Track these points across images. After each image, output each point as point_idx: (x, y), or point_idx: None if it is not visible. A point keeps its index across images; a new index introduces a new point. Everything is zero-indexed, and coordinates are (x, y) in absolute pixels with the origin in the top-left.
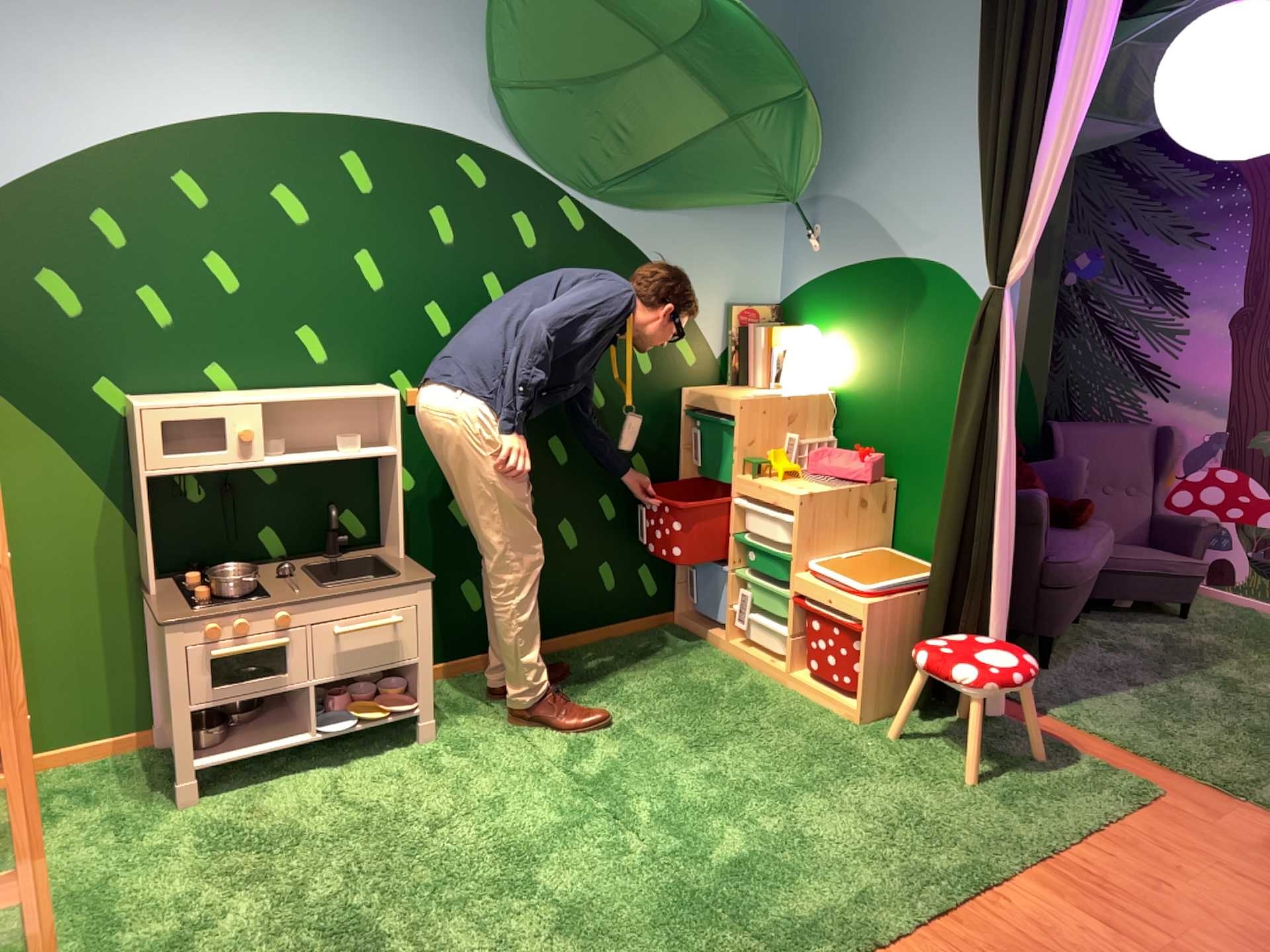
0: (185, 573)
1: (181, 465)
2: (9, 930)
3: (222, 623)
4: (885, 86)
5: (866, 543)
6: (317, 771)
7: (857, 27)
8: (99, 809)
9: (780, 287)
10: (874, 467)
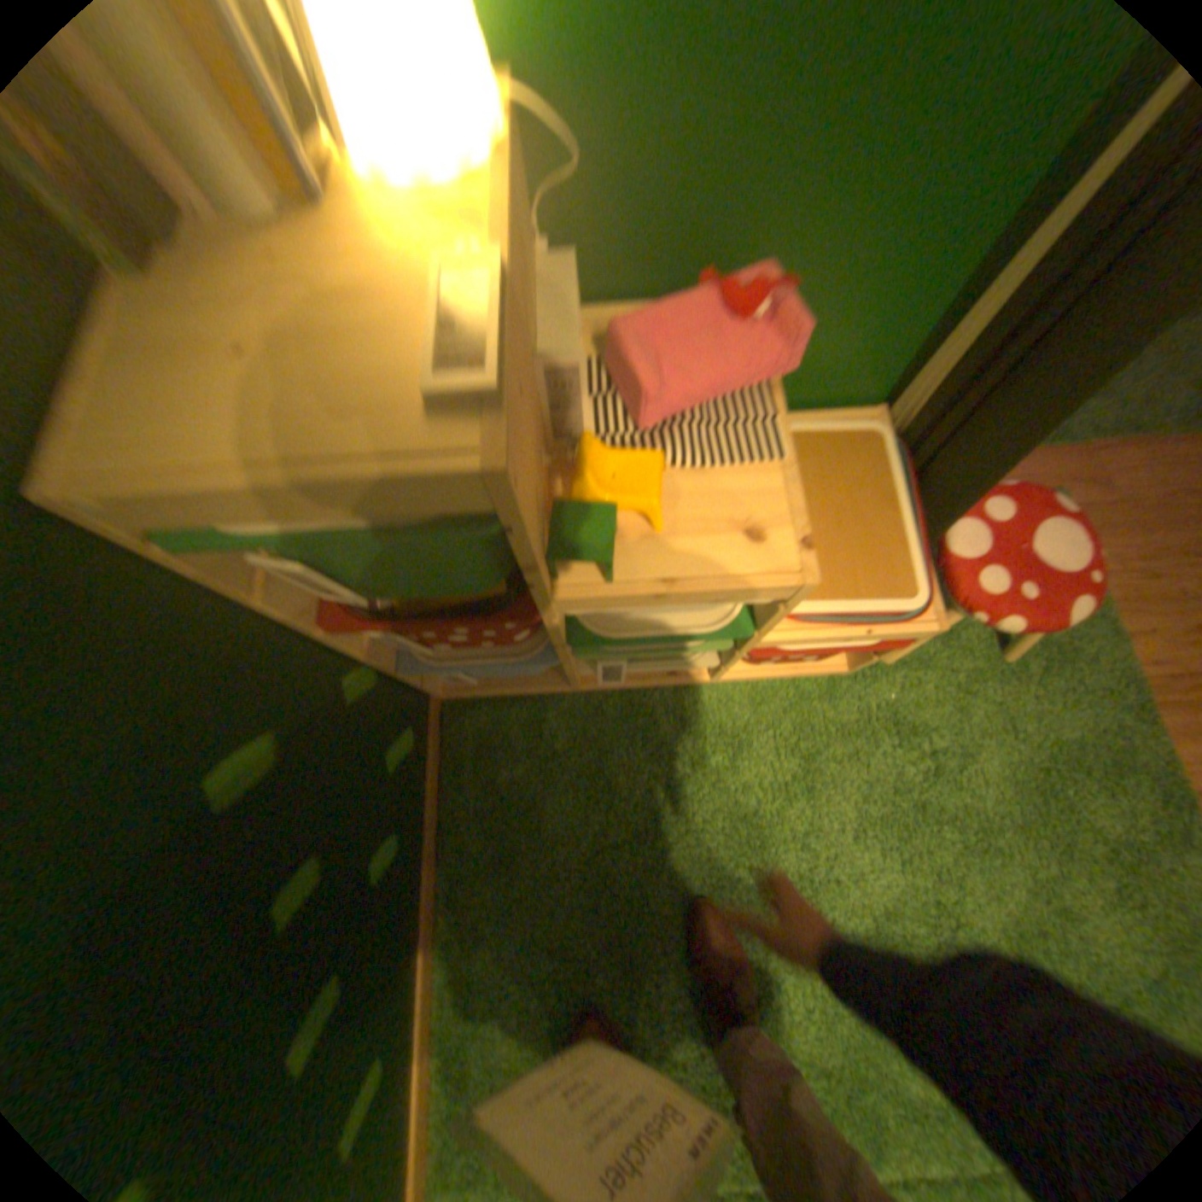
0: None
1: None
2: None
3: None
4: None
5: None
6: None
7: None
8: None
9: None
10: (806, 330)
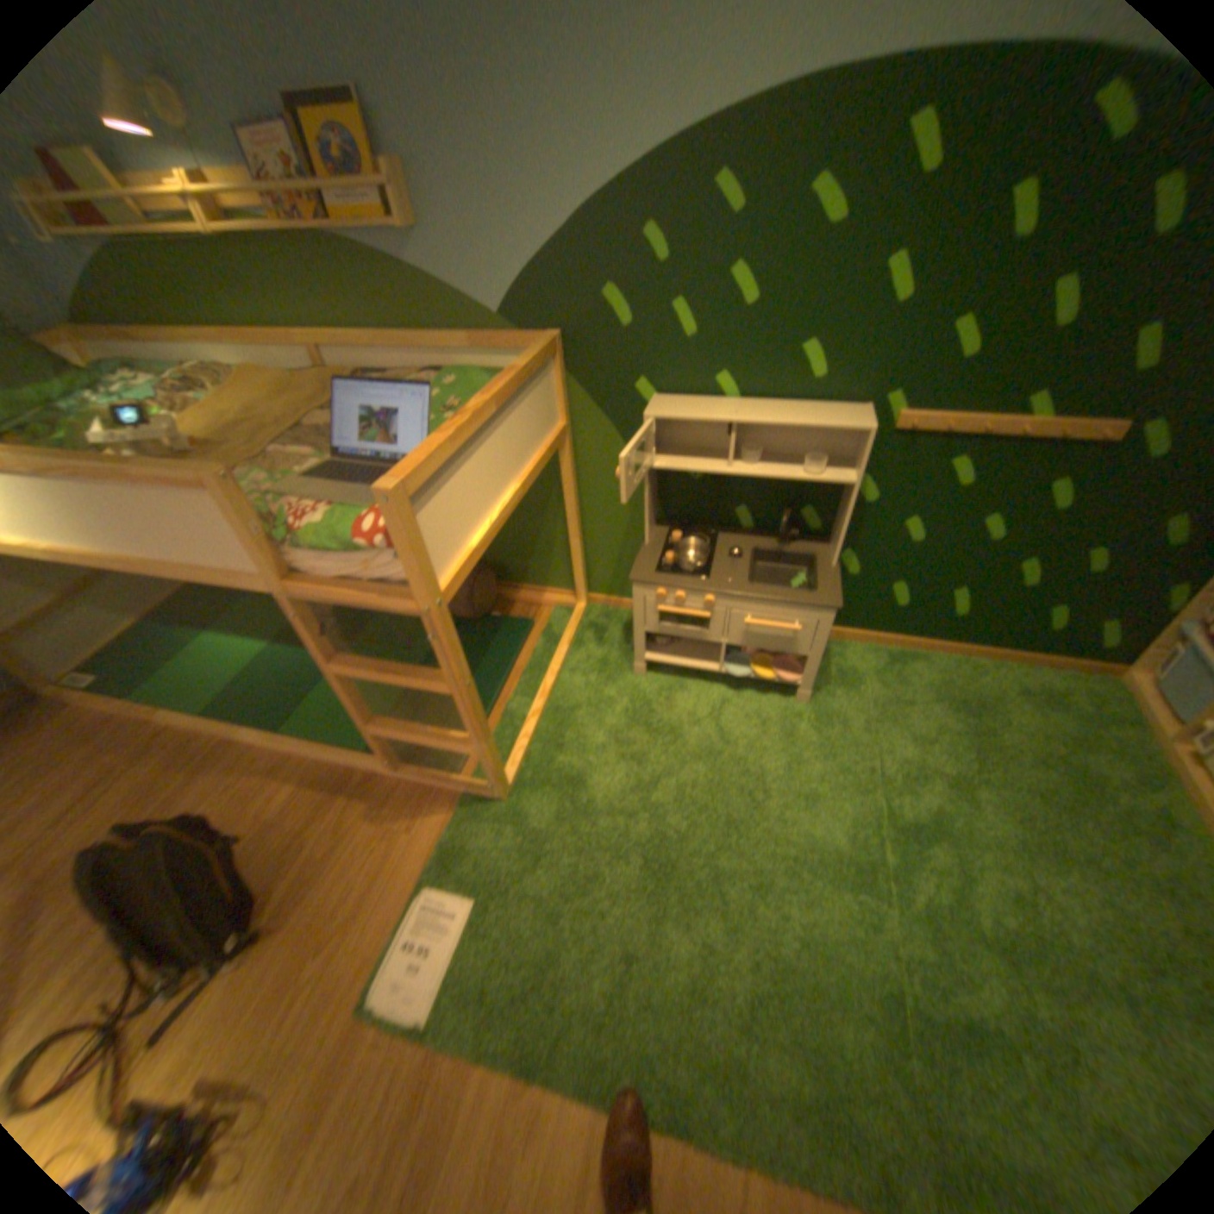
0: (676, 529)
1: (671, 466)
2: (523, 717)
3: (666, 593)
4: None
5: None
6: (718, 689)
7: None
8: (601, 652)
9: None
10: None
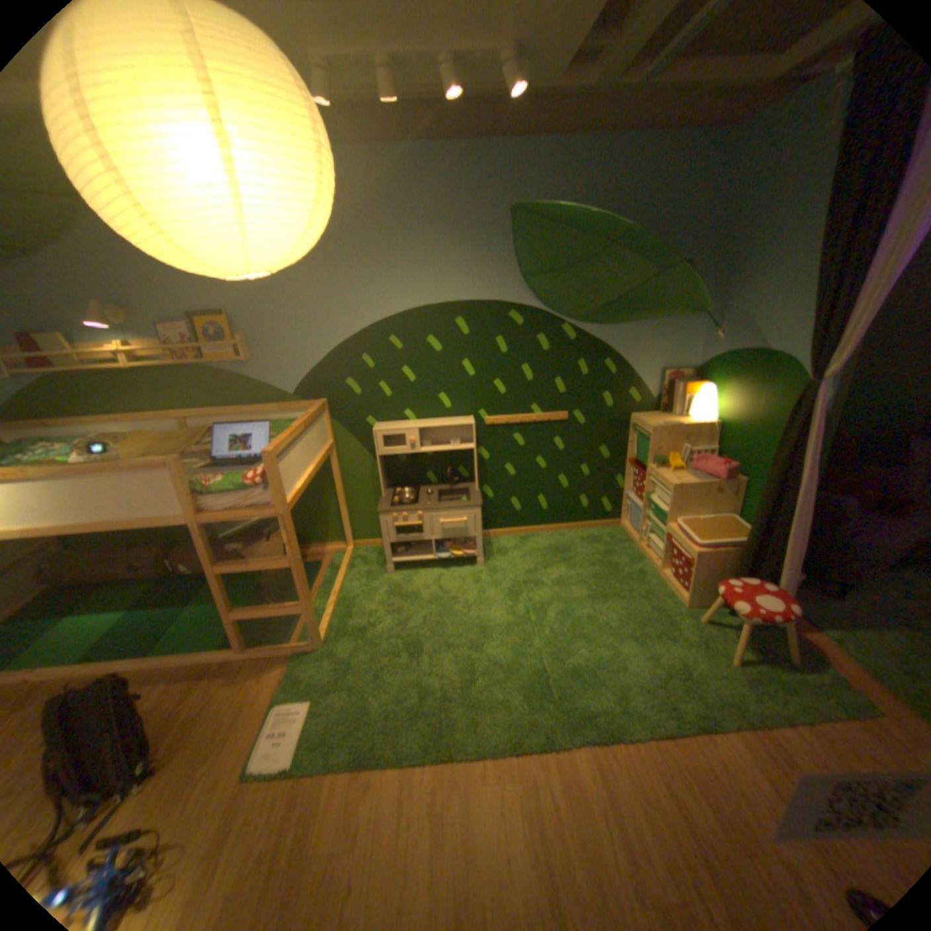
0: (398, 488)
1: (390, 452)
2: (324, 608)
3: (398, 515)
4: (772, 238)
5: (719, 511)
6: (436, 570)
7: (760, 198)
8: (366, 568)
9: (699, 358)
10: (728, 473)
